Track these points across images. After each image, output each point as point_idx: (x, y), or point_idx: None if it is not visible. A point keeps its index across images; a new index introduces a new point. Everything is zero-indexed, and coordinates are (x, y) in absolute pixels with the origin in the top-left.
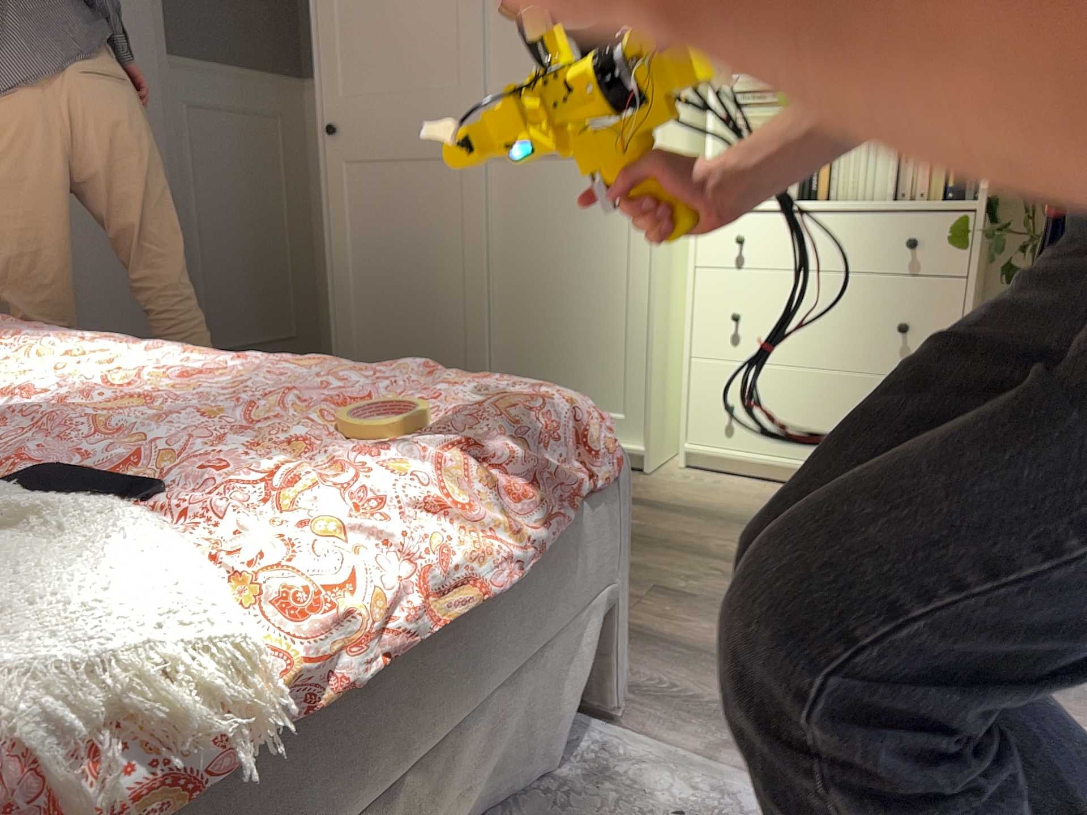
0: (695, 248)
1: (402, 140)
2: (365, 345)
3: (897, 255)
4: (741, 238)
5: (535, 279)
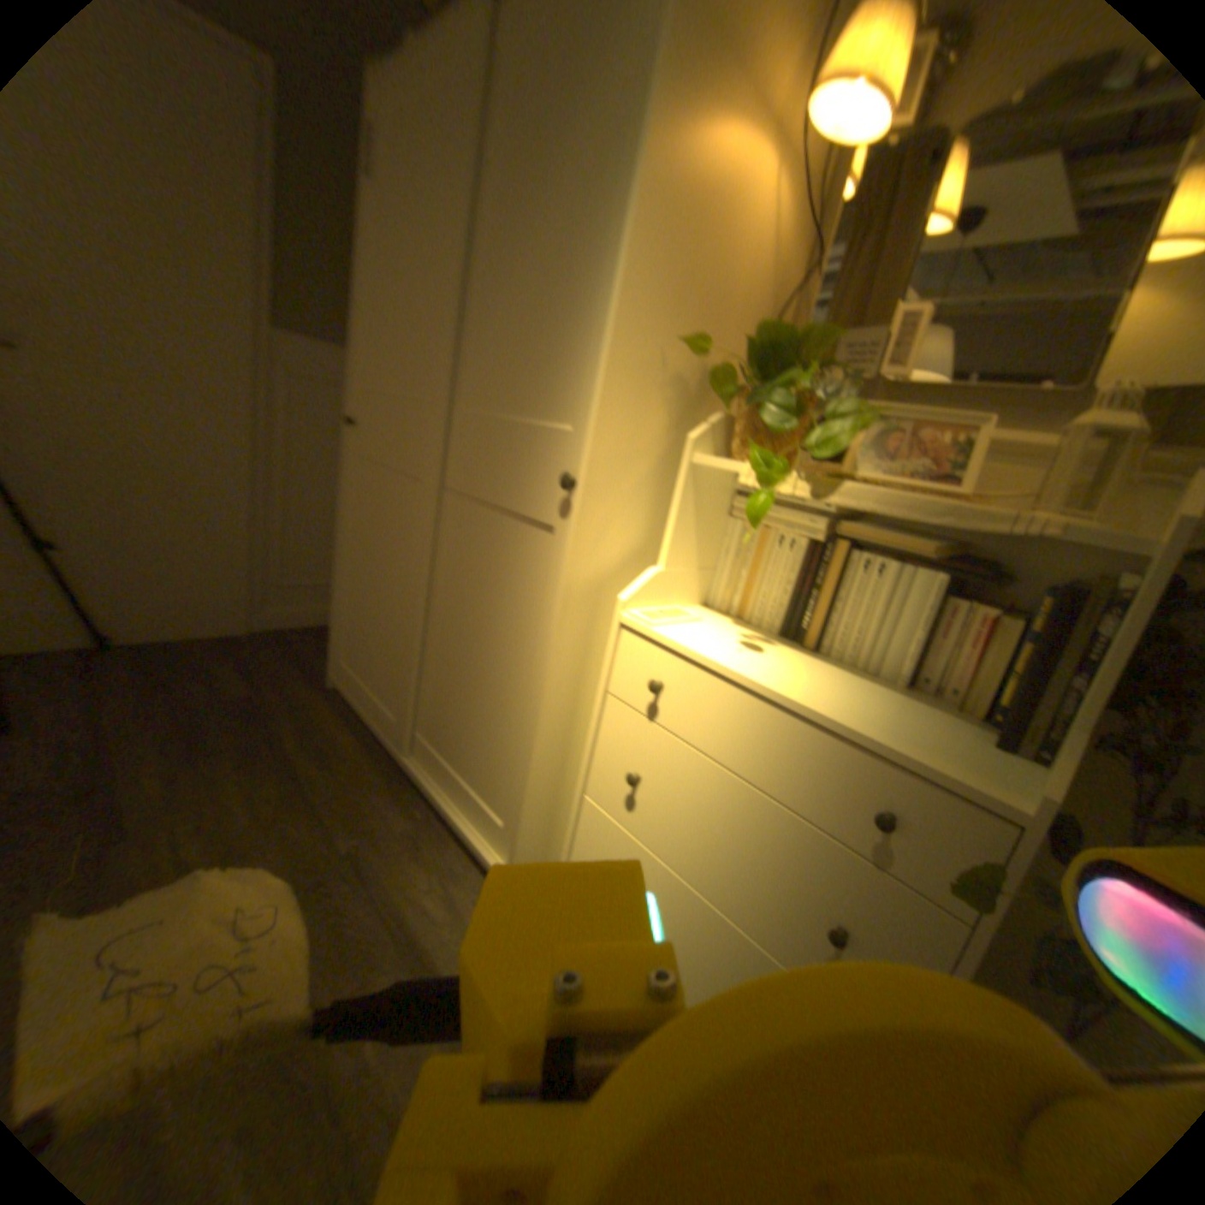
0: (611, 670)
1: (391, 449)
2: (352, 632)
3: (859, 820)
4: (656, 685)
5: (462, 634)
